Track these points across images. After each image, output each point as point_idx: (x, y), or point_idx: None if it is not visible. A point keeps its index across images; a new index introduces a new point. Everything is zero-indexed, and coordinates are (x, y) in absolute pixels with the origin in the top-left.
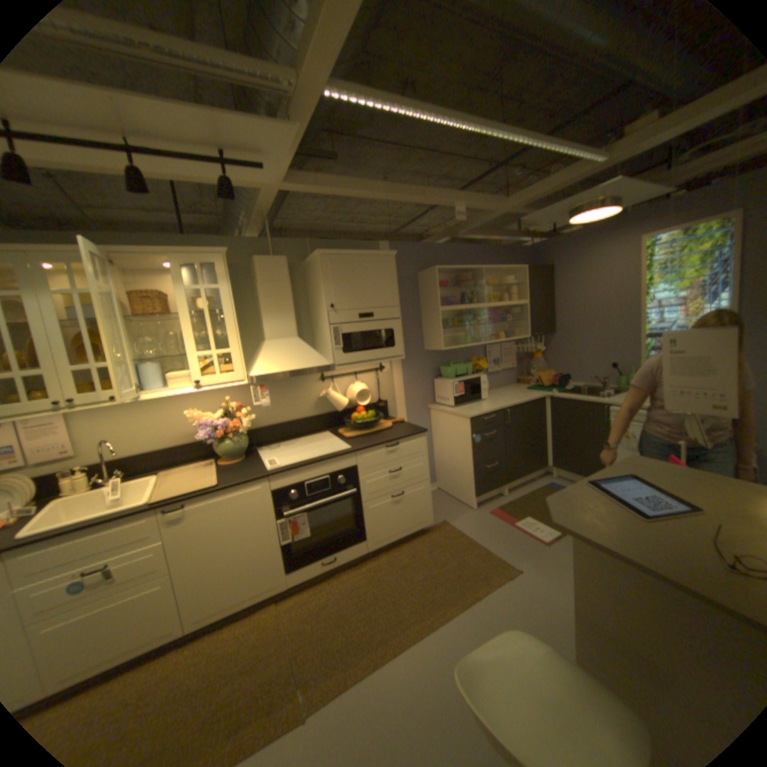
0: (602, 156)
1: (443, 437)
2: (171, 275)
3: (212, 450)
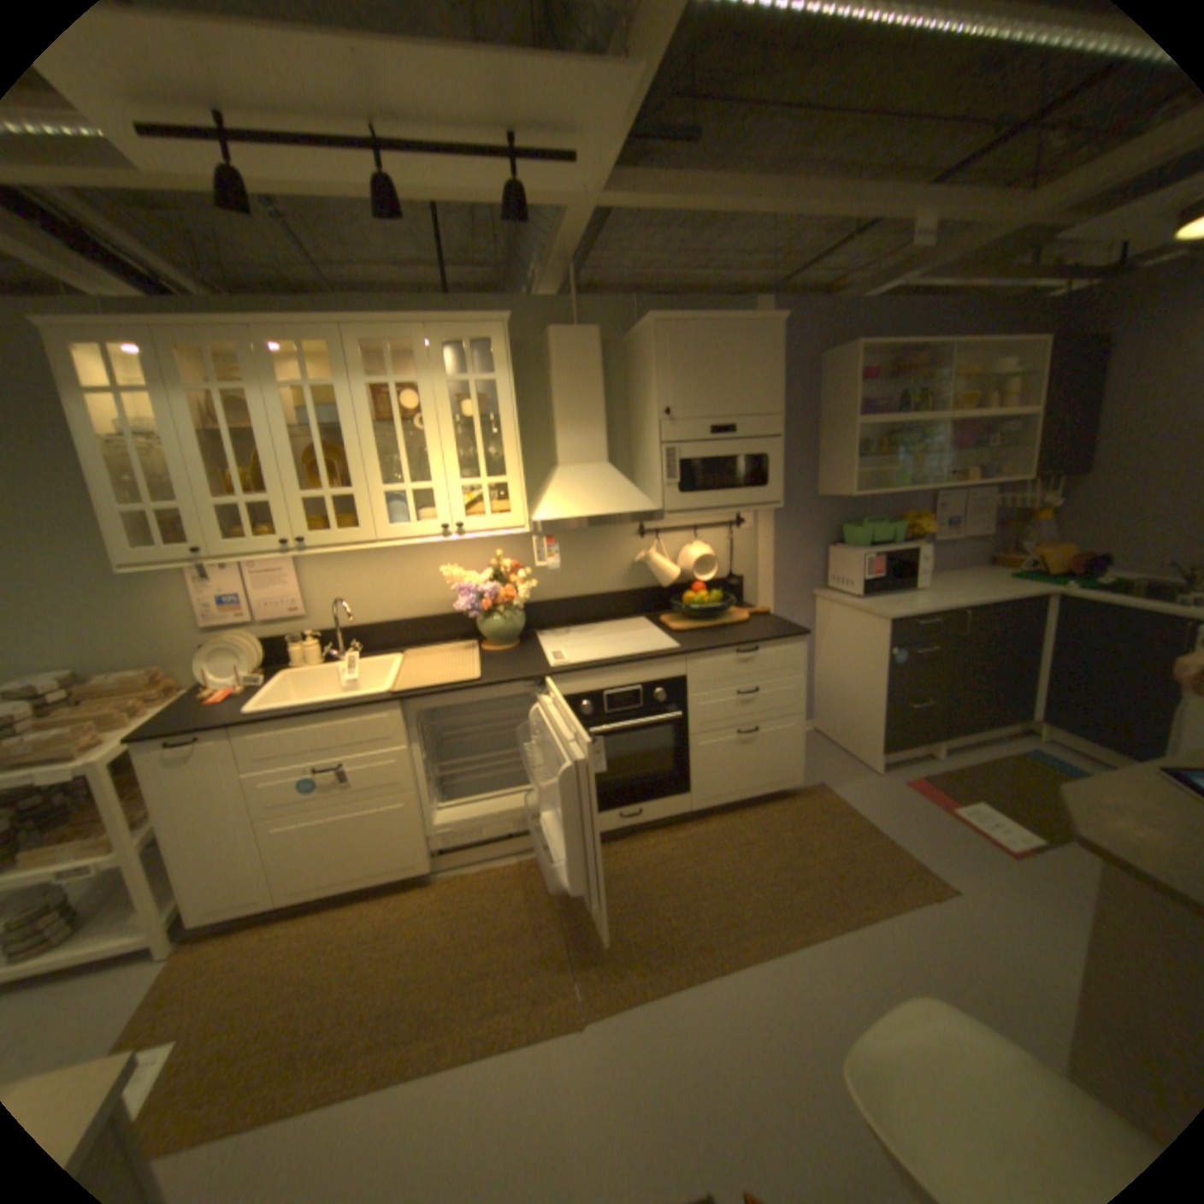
0: None
1: (834, 646)
2: (428, 358)
3: (474, 628)
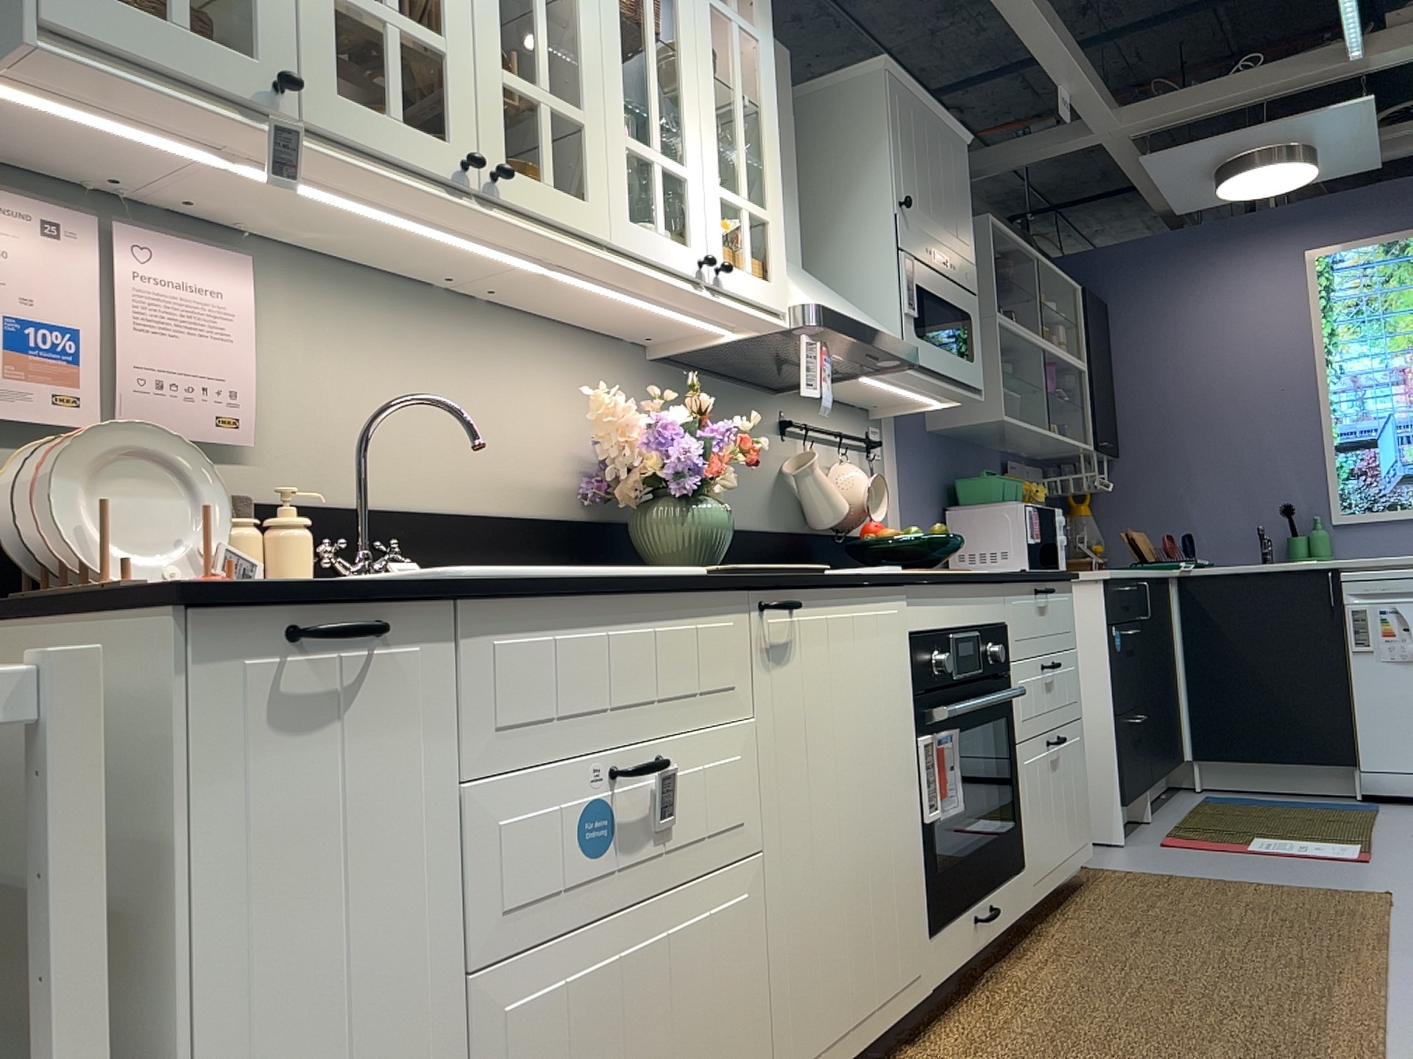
0: (1361, 49)
1: None
2: None
3: (653, 530)
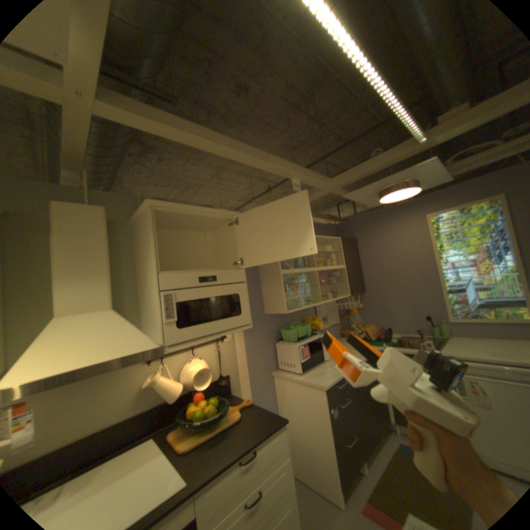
0: (425, 136)
1: (291, 410)
2: None
3: None
